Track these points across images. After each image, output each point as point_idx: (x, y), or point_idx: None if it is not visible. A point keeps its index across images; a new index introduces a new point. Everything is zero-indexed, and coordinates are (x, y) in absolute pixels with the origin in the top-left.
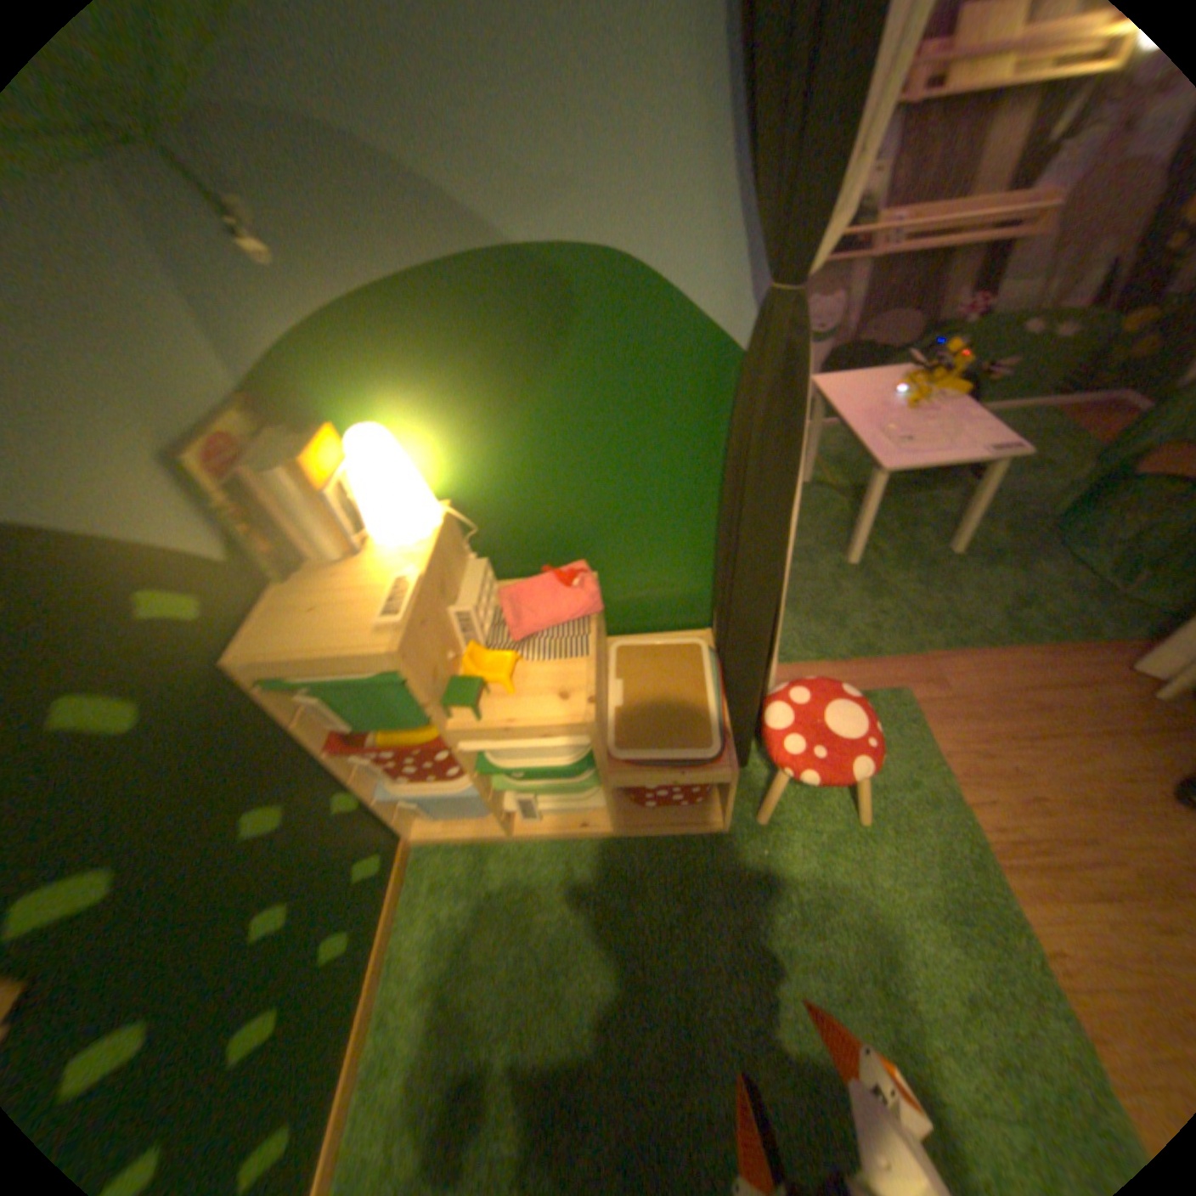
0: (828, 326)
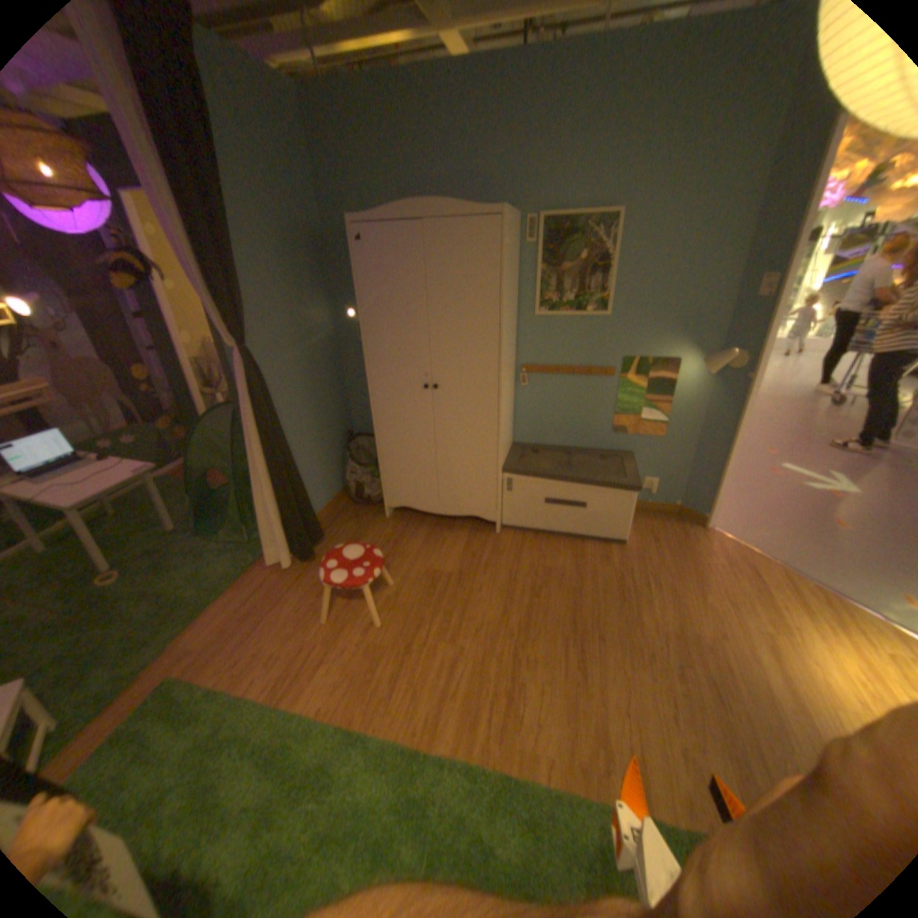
0: None
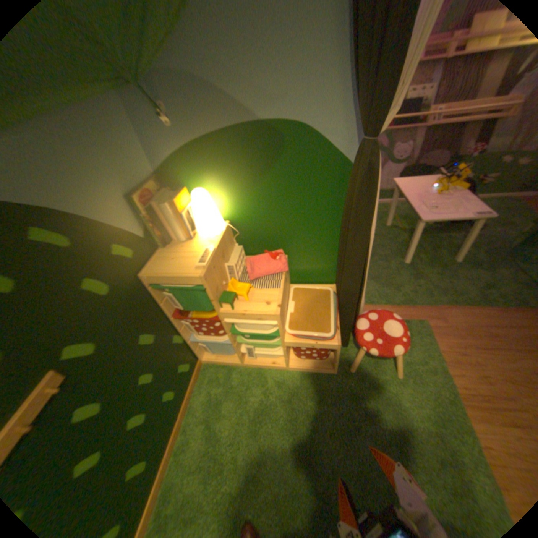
0: (404, 156)
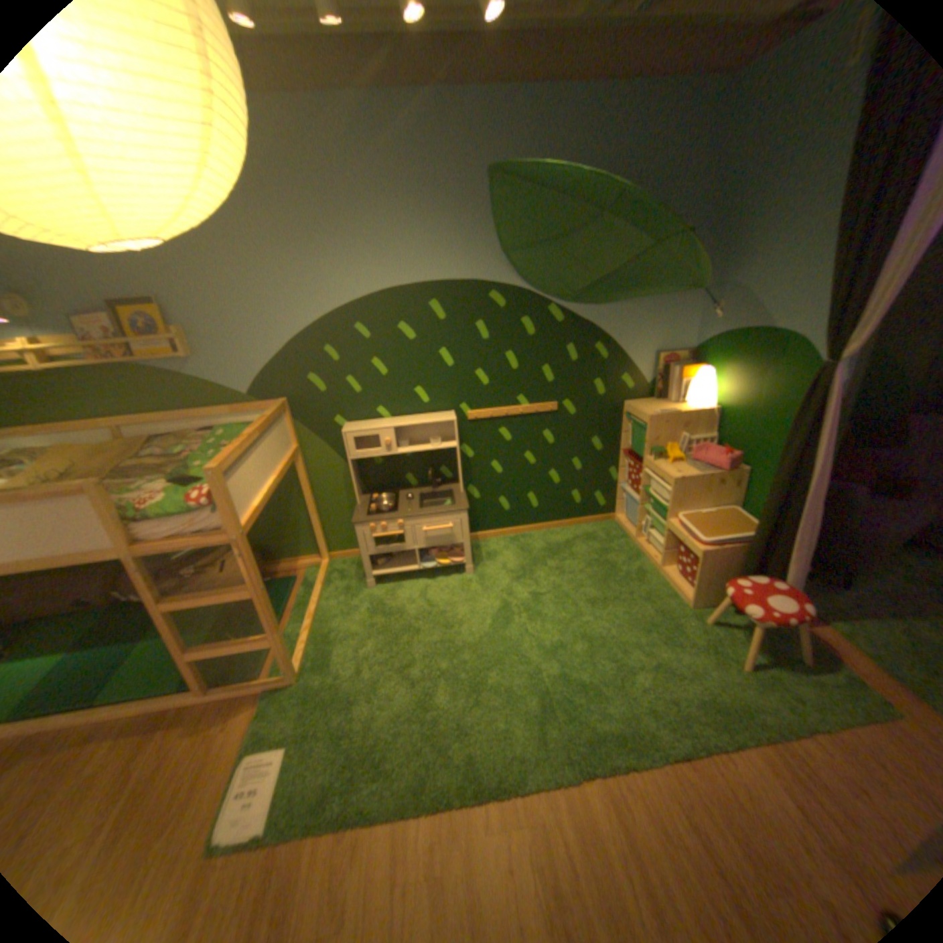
0: None
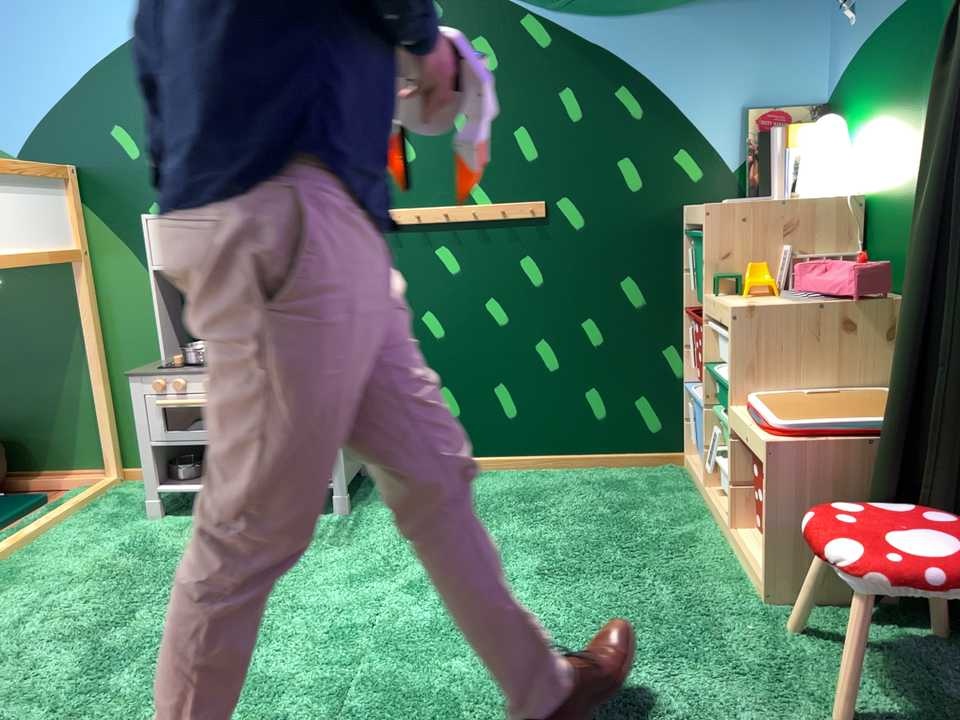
0: None
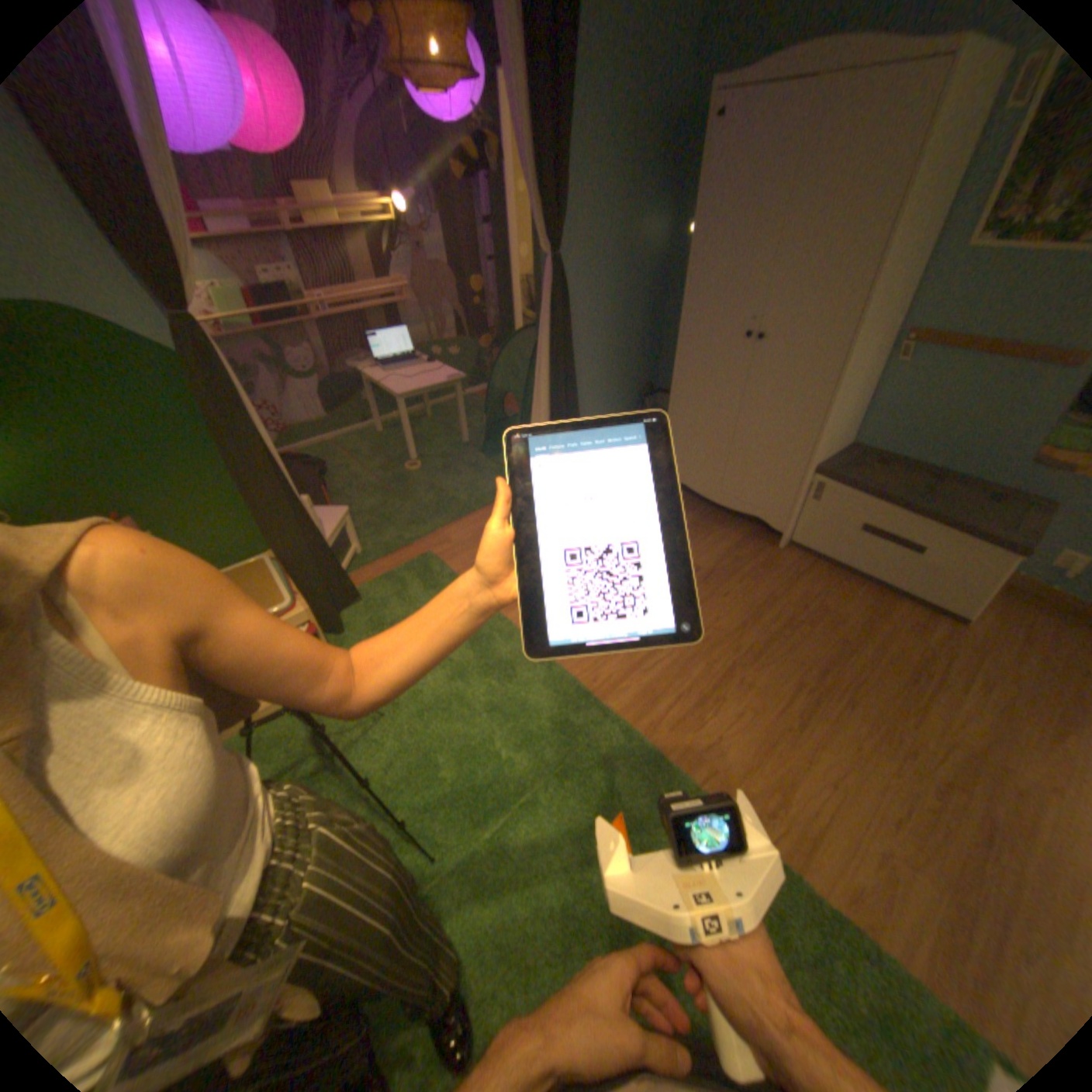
0: (306, 366)
